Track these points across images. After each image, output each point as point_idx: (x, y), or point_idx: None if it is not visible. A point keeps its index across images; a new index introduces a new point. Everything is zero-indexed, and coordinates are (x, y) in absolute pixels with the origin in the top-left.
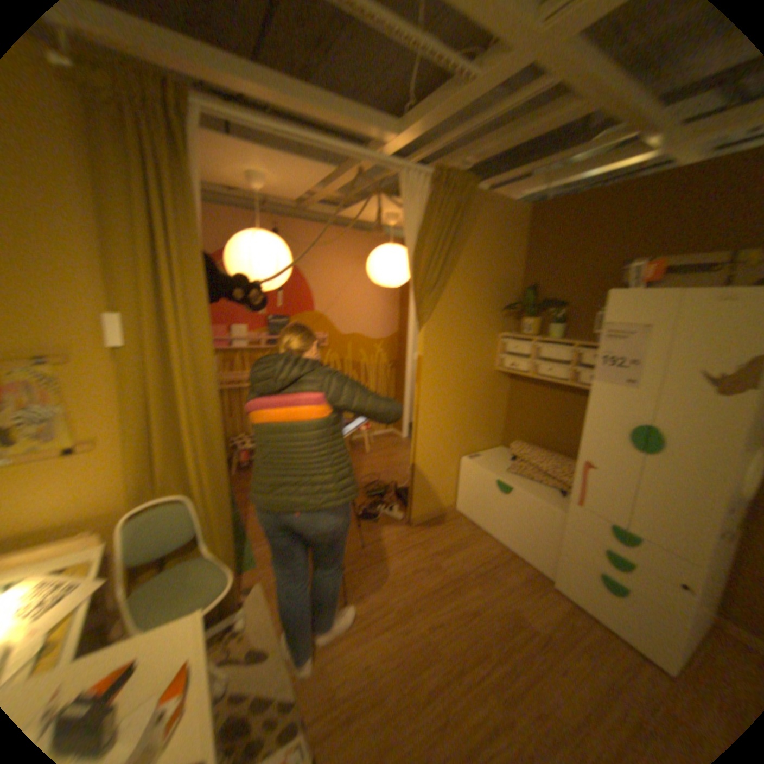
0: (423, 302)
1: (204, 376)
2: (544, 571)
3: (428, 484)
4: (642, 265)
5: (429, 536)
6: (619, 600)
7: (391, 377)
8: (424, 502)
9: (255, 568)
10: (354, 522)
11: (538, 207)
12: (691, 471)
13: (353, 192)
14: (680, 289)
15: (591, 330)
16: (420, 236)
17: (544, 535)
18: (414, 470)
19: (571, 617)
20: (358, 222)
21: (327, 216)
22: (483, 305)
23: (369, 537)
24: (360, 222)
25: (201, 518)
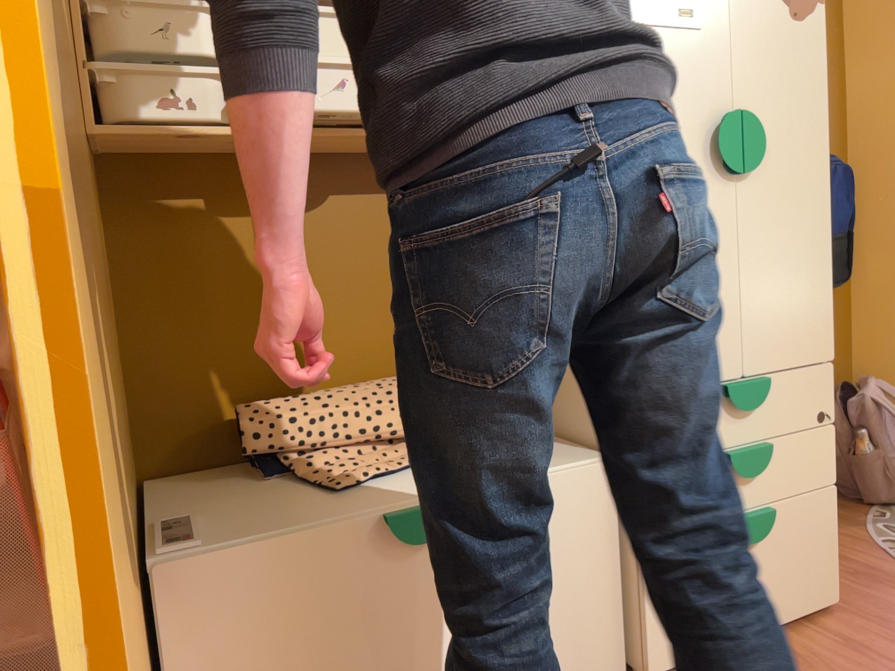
0: None
1: None
2: None
3: None
4: None
5: None
6: (760, 548)
7: None
8: None
9: None
10: None
11: None
12: (794, 182)
13: None
14: None
15: None
16: None
17: (575, 565)
18: None
19: None
20: None
21: None
22: None
23: None
24: None
25: None
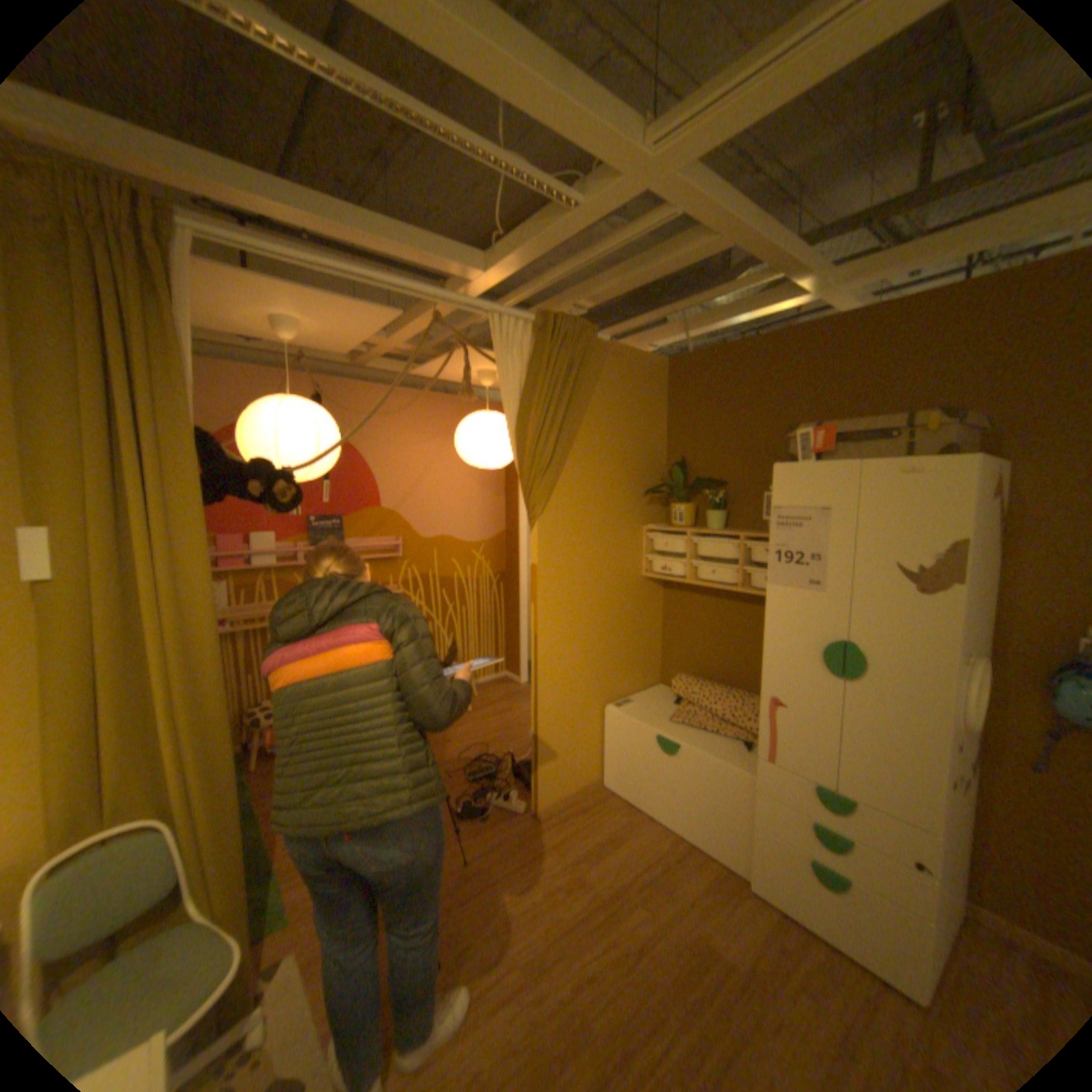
0: (535, 488)
1: (199, 615)
2: (734, 867)
3: (560, 751)
4: (809, 432)
5: (567, 832)
6: (839, 899)
7: (501, 595)
8: (555, 780)
9: (288, 924)
10: (451, 824)
11: (678, 361)
12: (903, 699)
13: (432, 343)
14: (856, 461)
15: (760, 517)
16: (524, 400)
17: (729, 811)
18: (537, 732)
19: (778, 935)
20: (442, 381)
21: (397, 374)
22: (618, 489)
23: (475, 846)
24: (445, 382)
25: (190, 850)
